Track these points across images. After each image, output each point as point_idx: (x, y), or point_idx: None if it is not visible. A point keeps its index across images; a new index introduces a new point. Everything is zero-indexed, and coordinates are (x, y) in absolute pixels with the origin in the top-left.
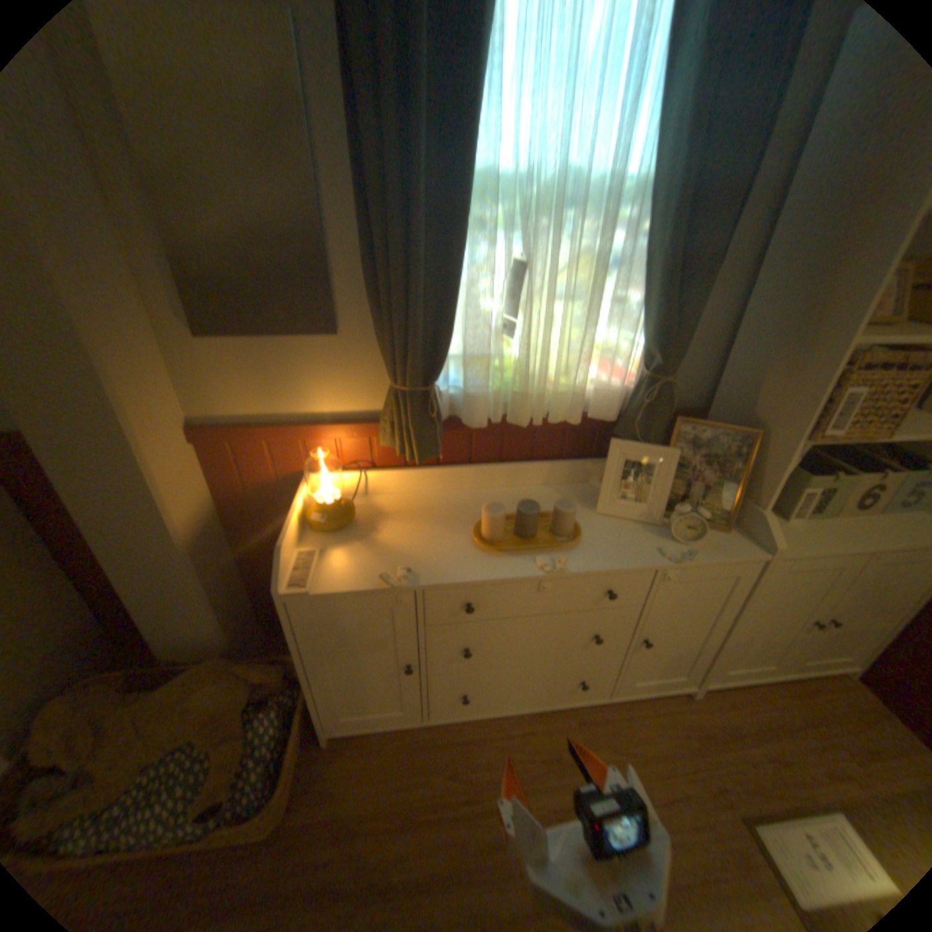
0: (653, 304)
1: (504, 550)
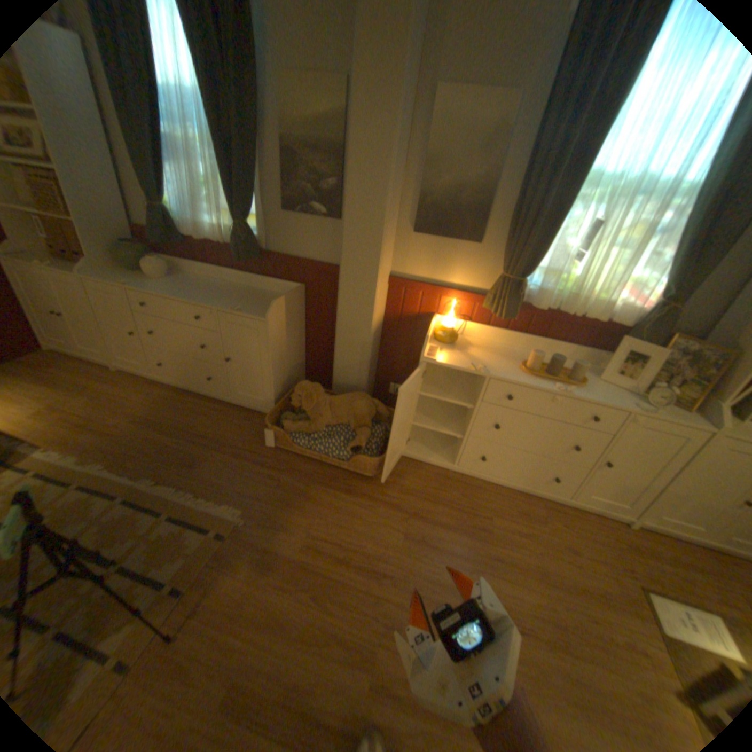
0: (678, 258)
1: (538, 375)
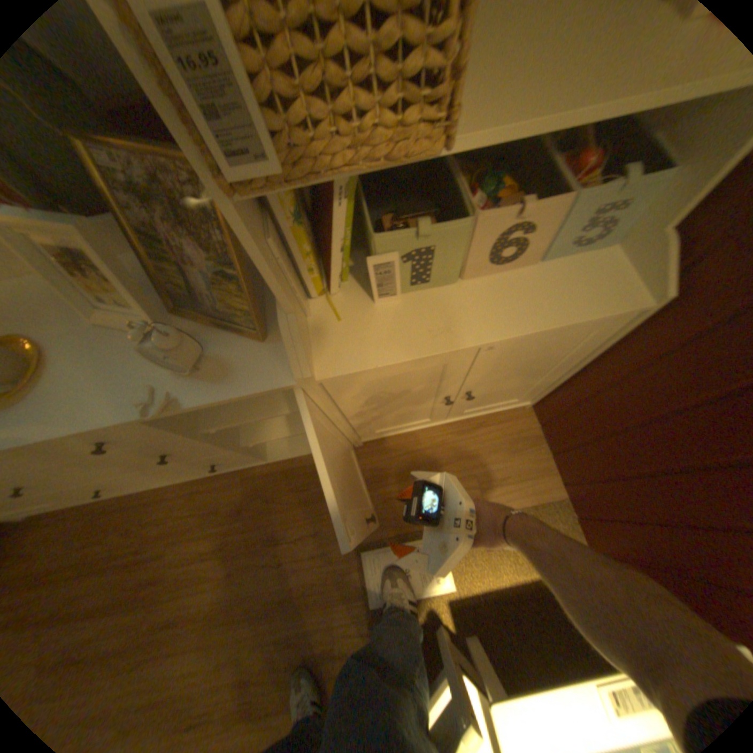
0: None
1: None
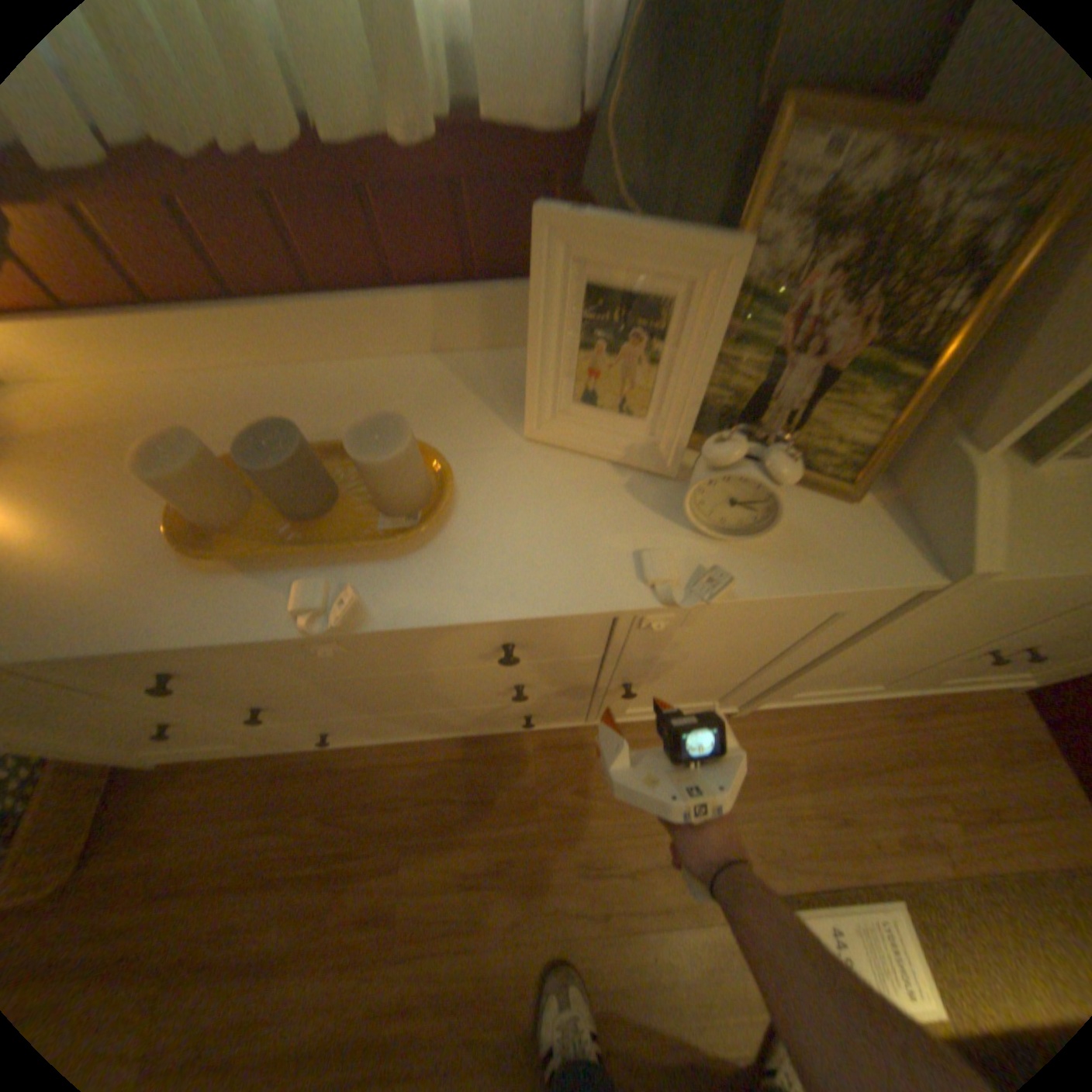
0: None
1: (218, 559)
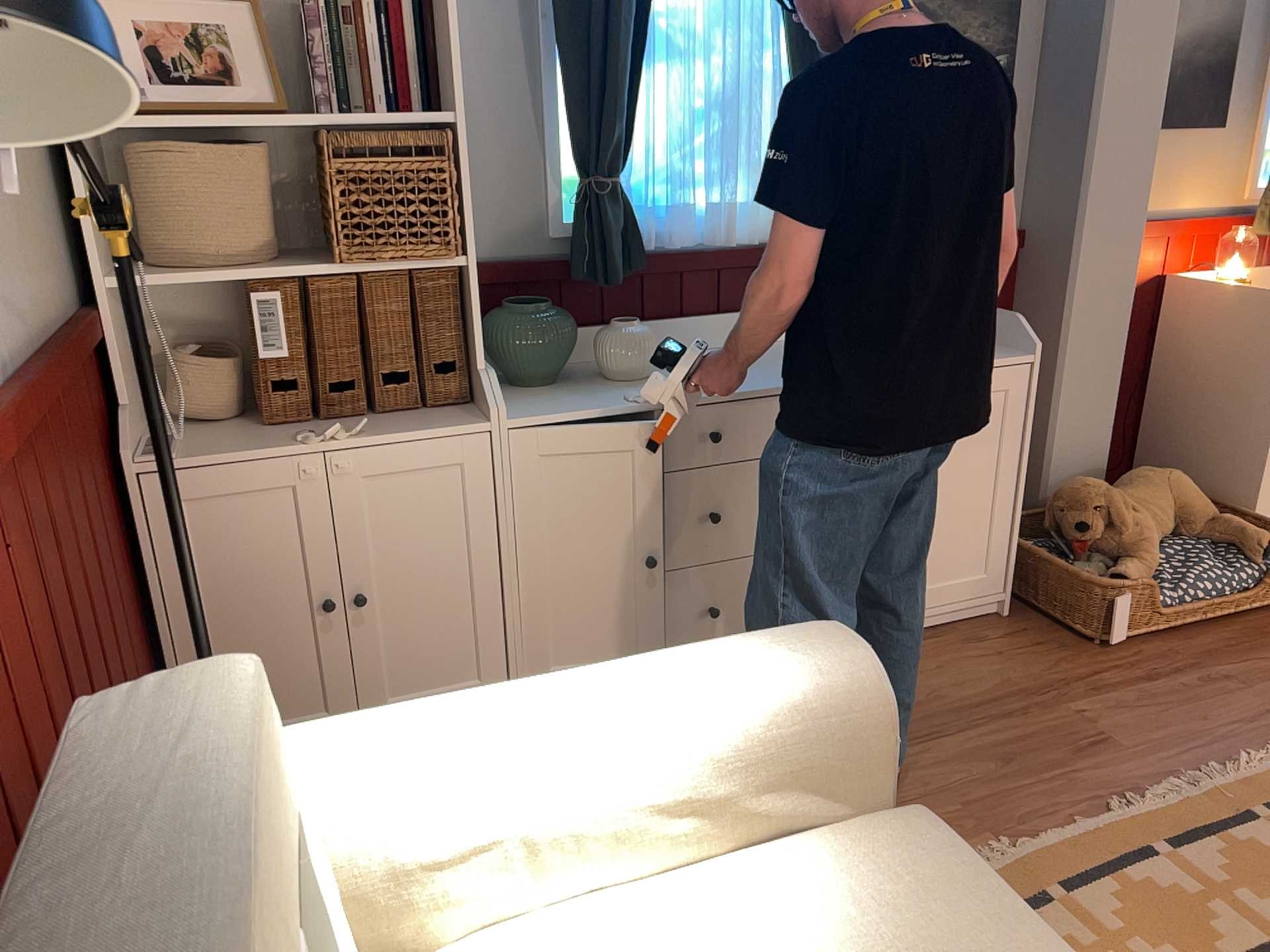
0: None
1: None
